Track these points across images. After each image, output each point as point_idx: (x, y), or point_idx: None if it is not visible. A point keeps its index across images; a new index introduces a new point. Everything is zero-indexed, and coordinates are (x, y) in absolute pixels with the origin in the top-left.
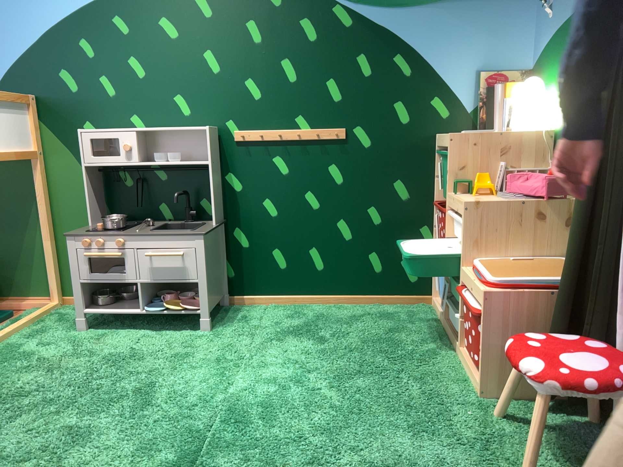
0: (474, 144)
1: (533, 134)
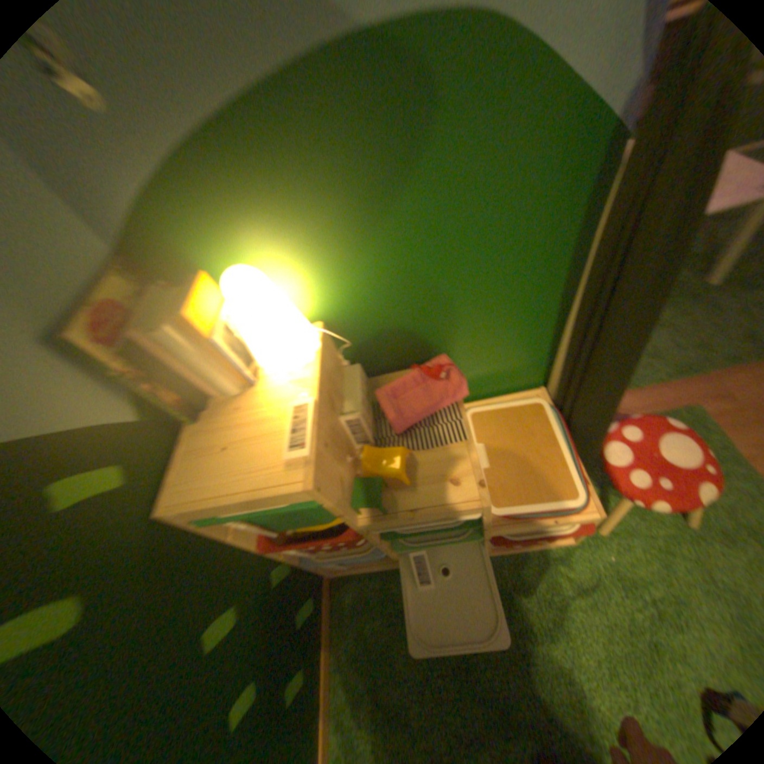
0: (327, 443)
1: (325, 345)
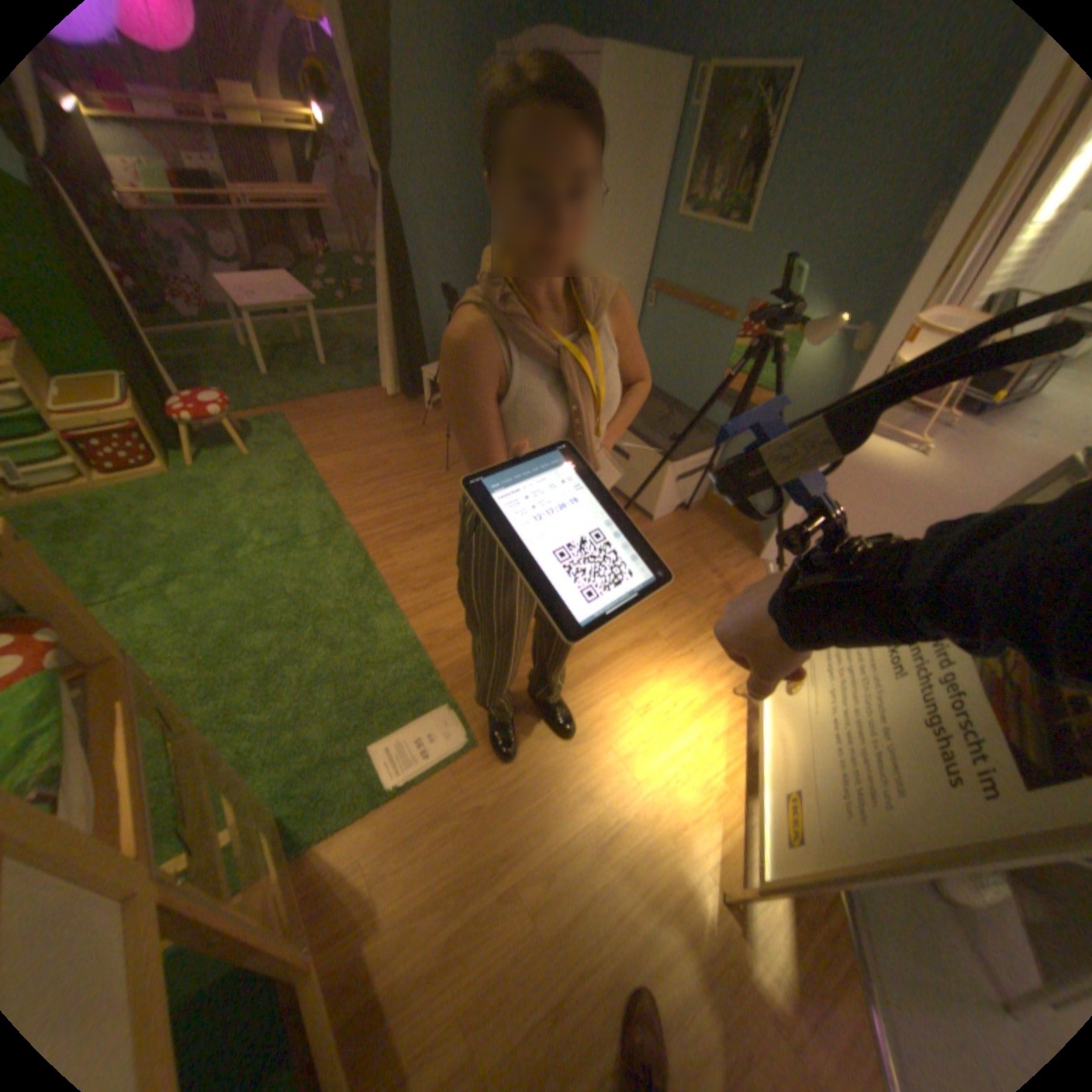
0: None
1: None
